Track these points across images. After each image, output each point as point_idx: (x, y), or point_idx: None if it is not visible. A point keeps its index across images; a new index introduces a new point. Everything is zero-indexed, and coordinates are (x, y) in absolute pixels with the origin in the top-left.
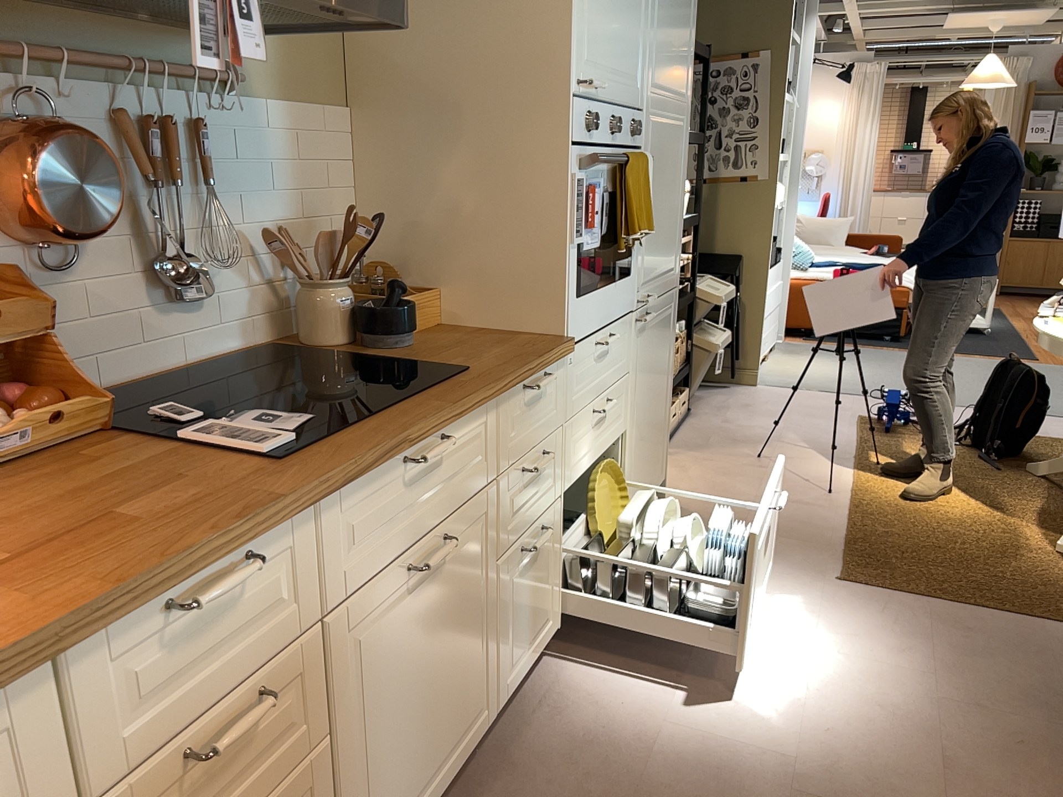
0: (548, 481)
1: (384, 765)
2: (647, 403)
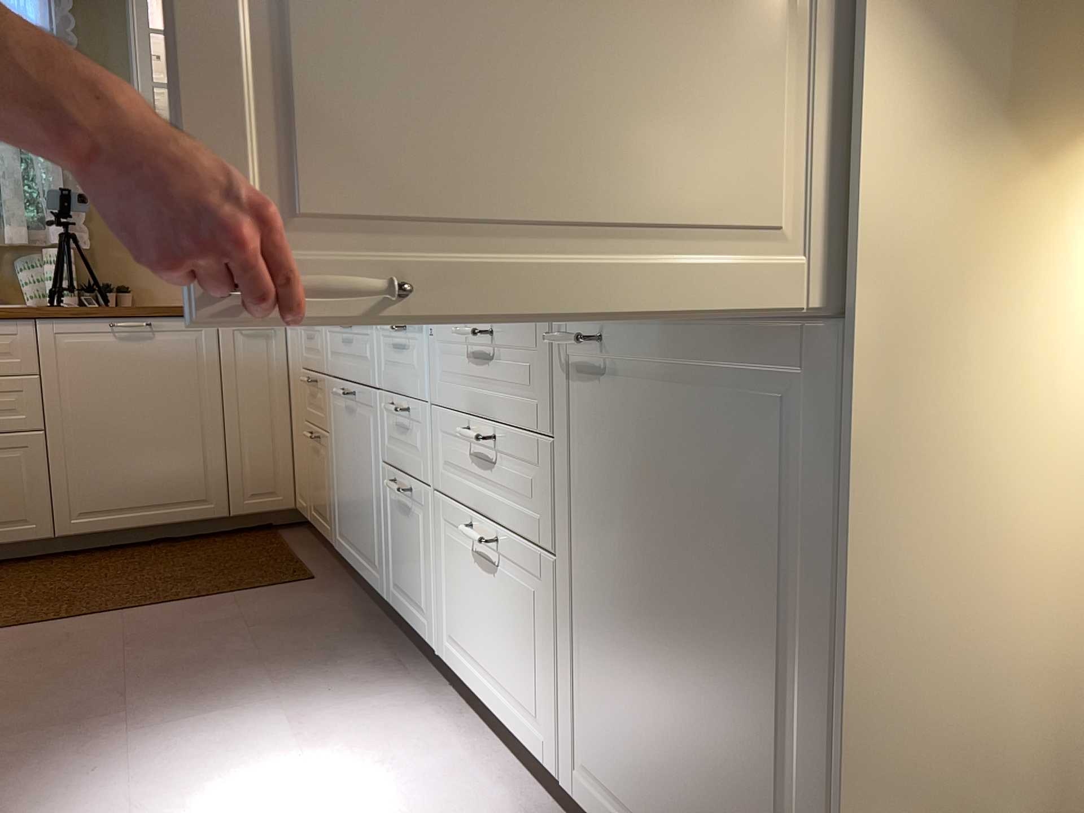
0: (418, 452)
1: (341, 492)
2: (637, 588)
